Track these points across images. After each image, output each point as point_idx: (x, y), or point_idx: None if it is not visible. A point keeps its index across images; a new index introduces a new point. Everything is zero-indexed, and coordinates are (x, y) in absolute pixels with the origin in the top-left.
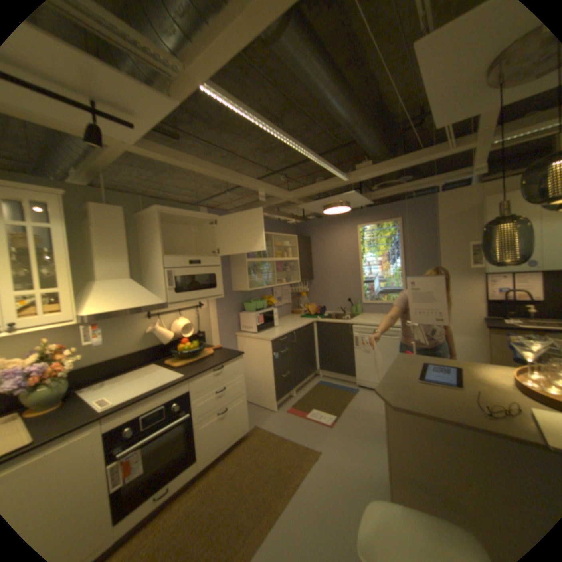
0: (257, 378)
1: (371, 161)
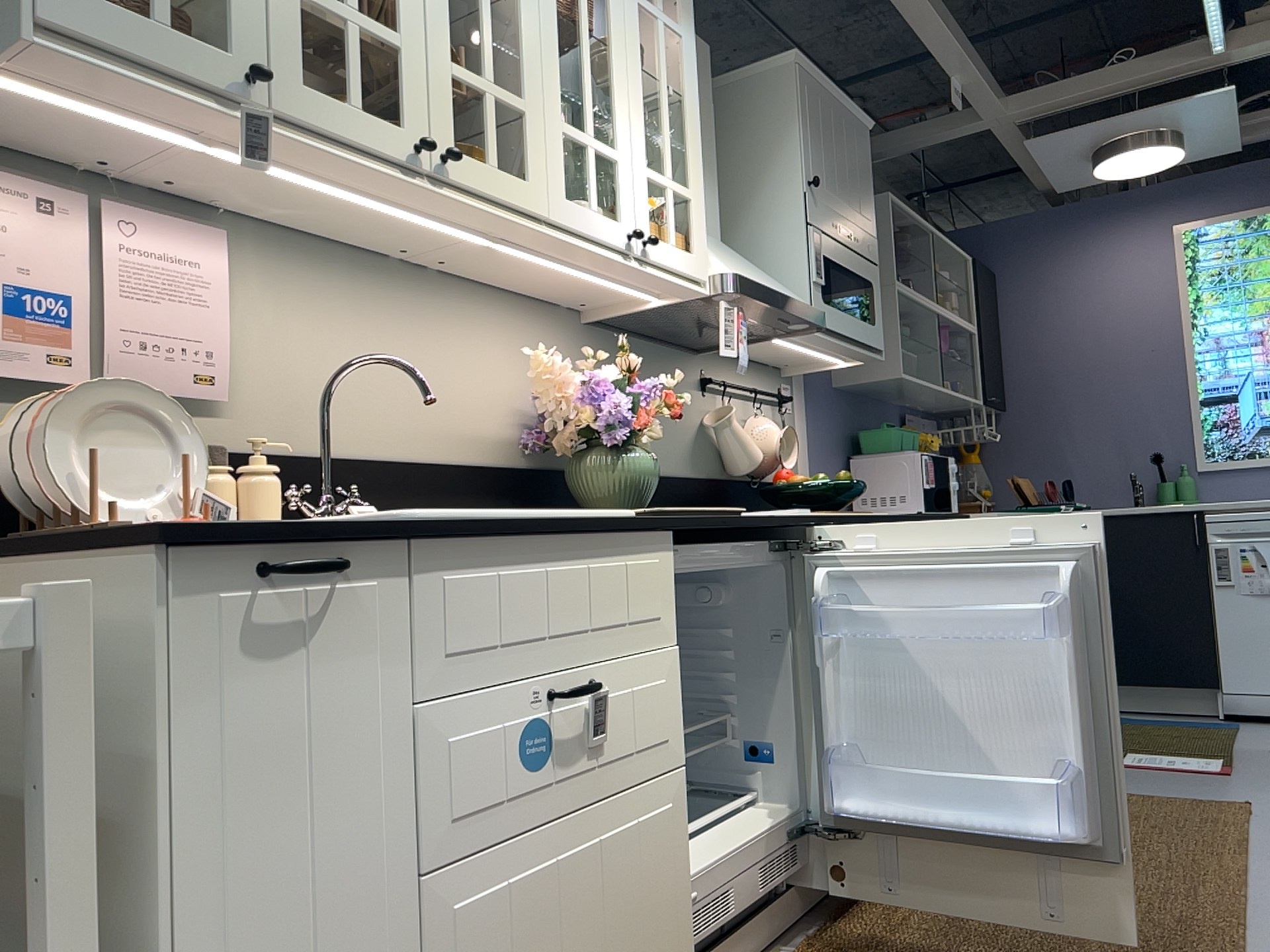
0: None
1: None
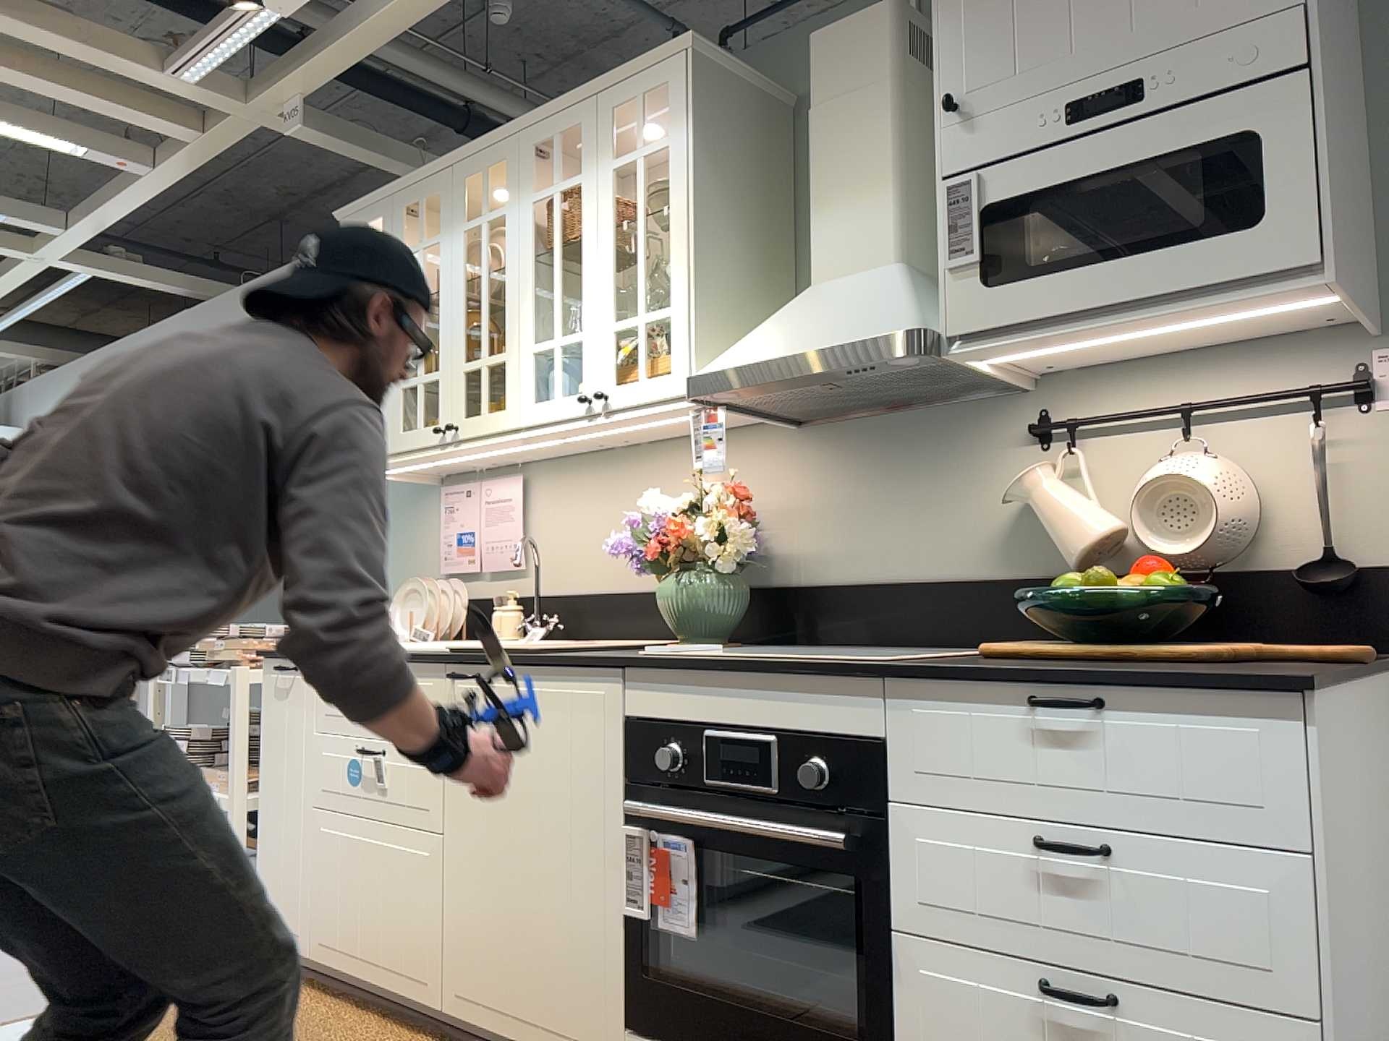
0: None
1: None
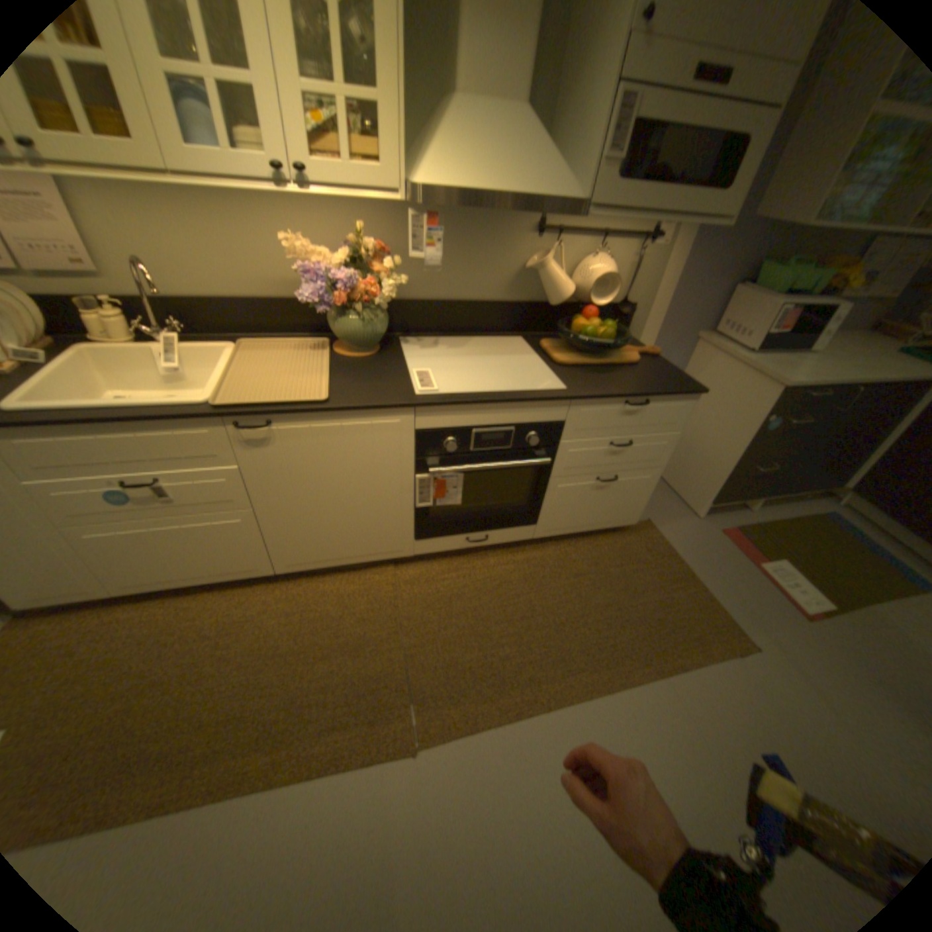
0: (698, 444)
1: None
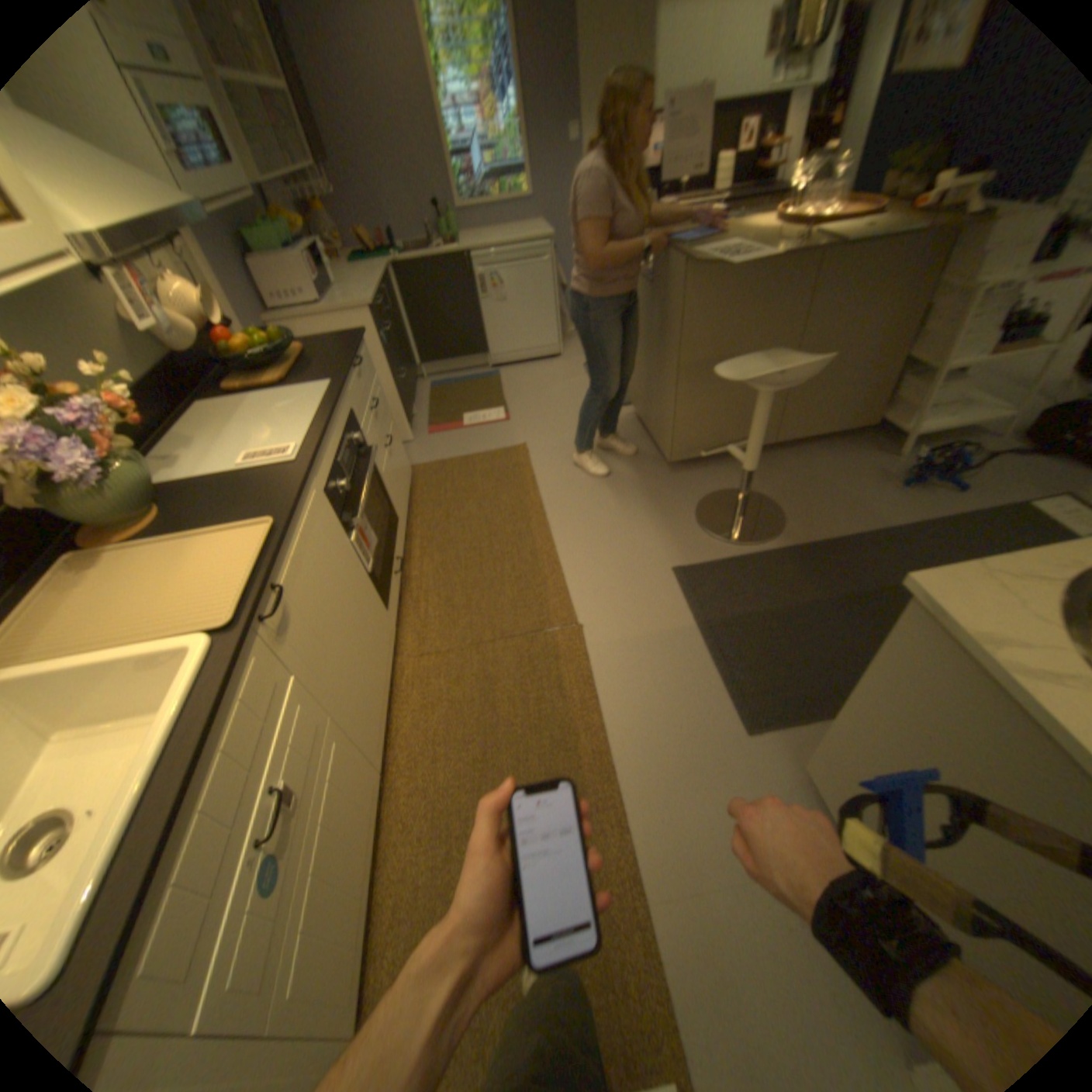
0: None
1: None
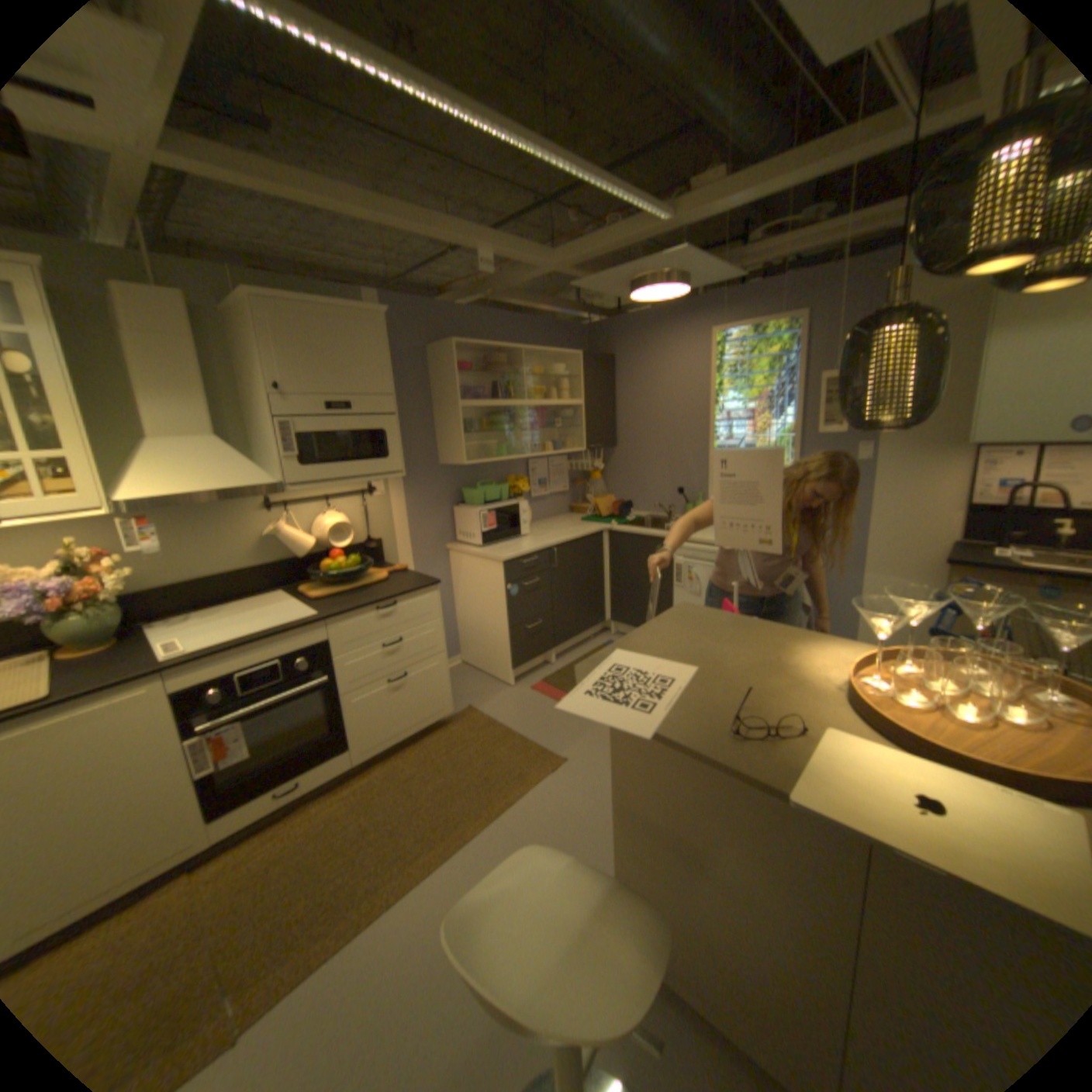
0: (483, 628)
1: (725, 168)
